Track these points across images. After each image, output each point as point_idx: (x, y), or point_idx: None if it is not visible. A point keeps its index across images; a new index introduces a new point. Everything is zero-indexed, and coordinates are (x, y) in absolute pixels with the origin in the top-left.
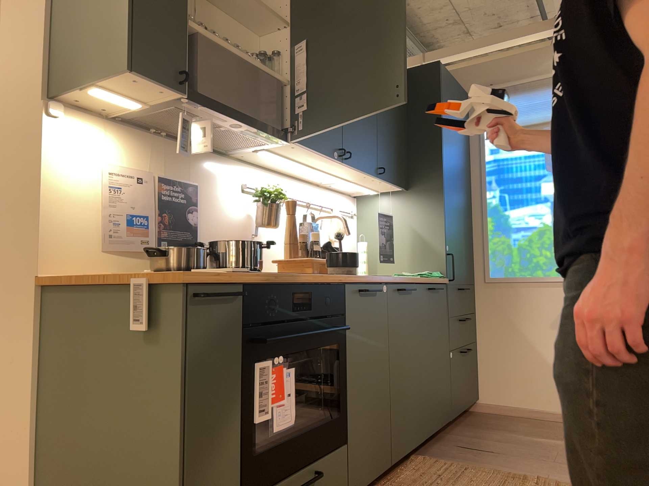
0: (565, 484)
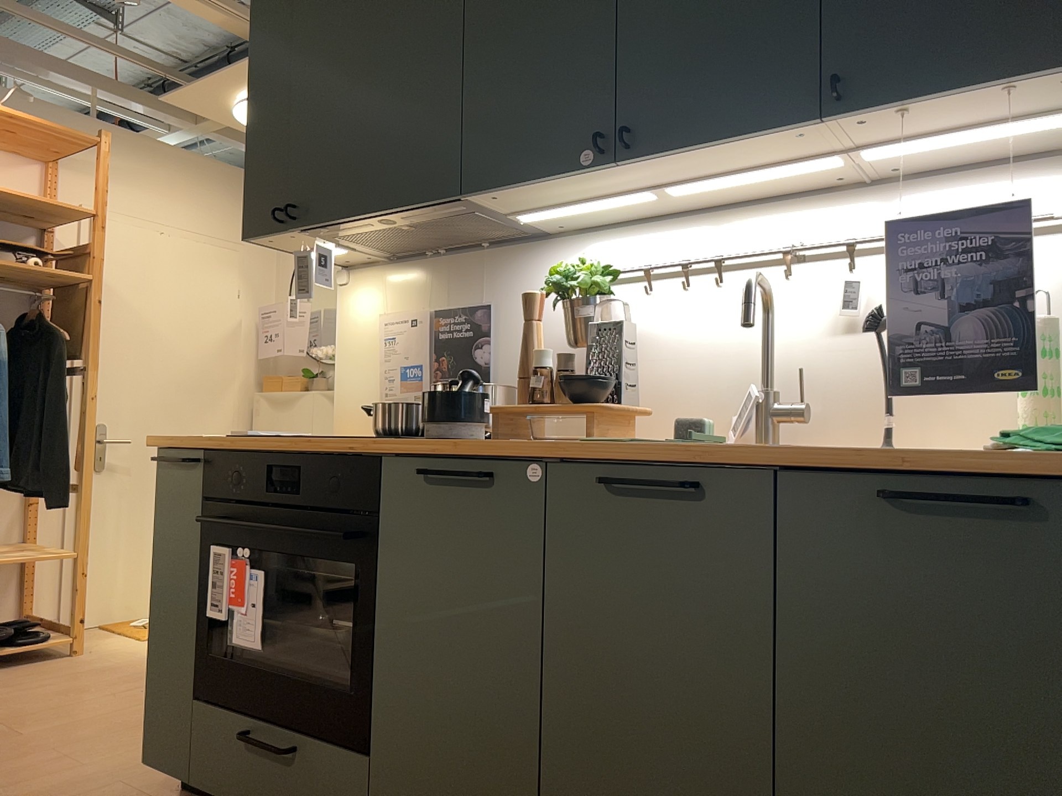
0: None
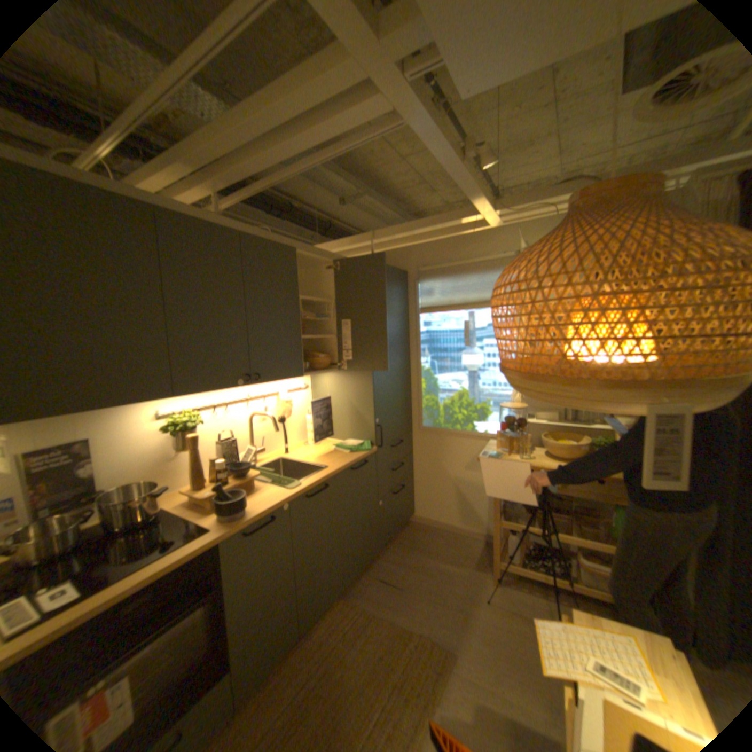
0: (438, 648)
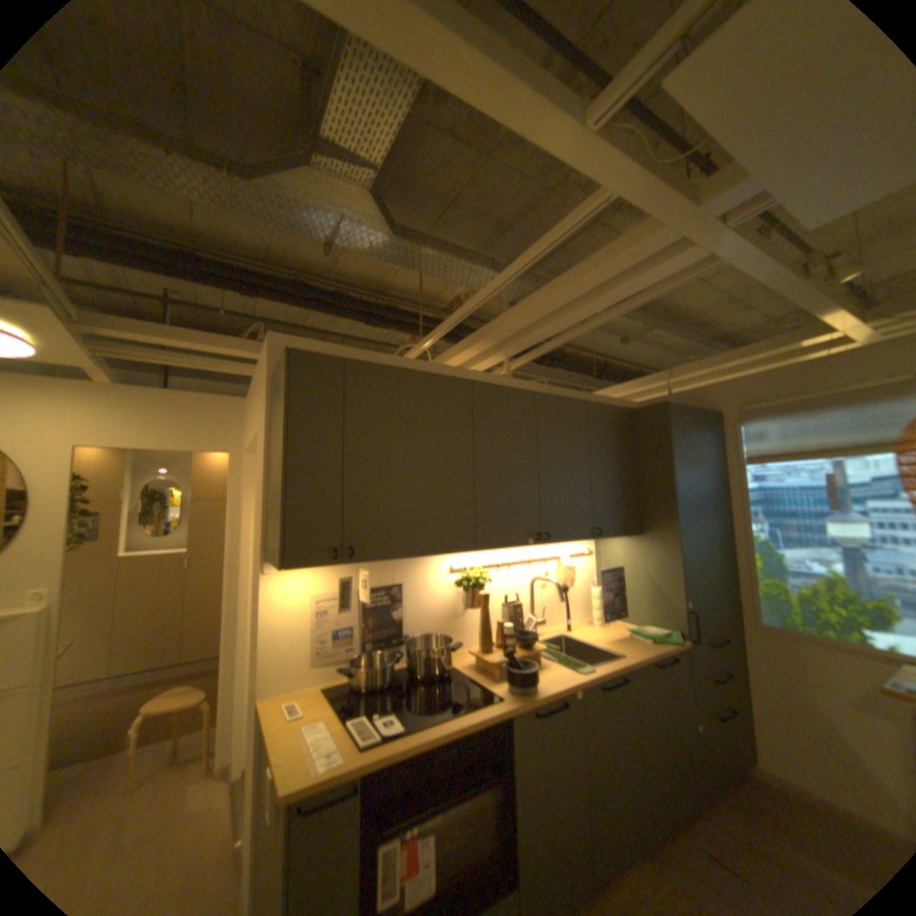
0: None
